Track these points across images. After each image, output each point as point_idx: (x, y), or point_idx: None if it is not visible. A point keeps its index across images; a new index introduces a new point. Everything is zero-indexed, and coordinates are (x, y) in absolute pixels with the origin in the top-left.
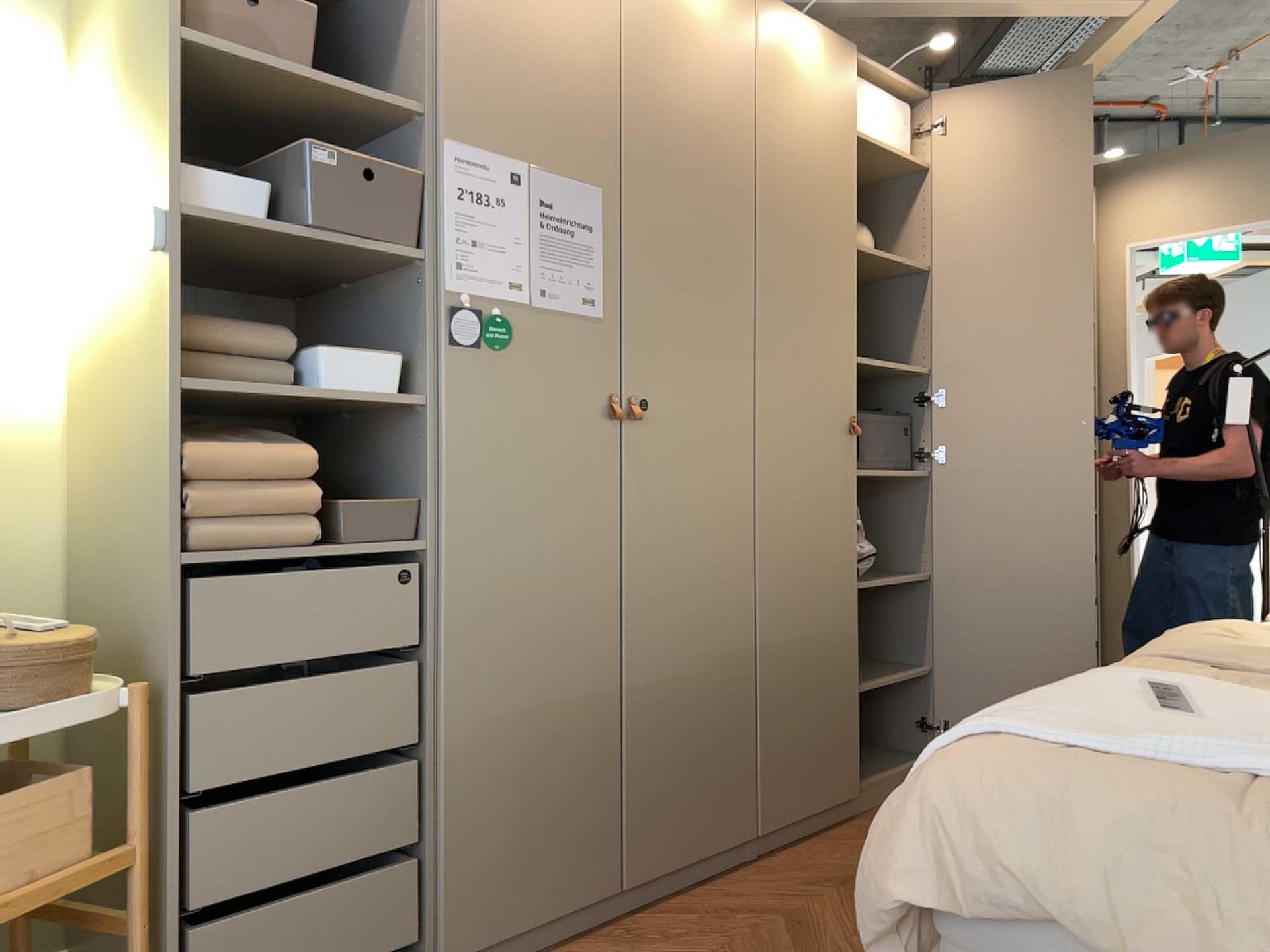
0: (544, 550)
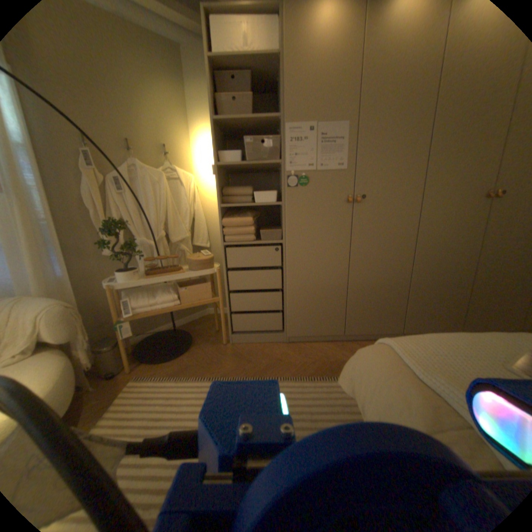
0: (319, 243)
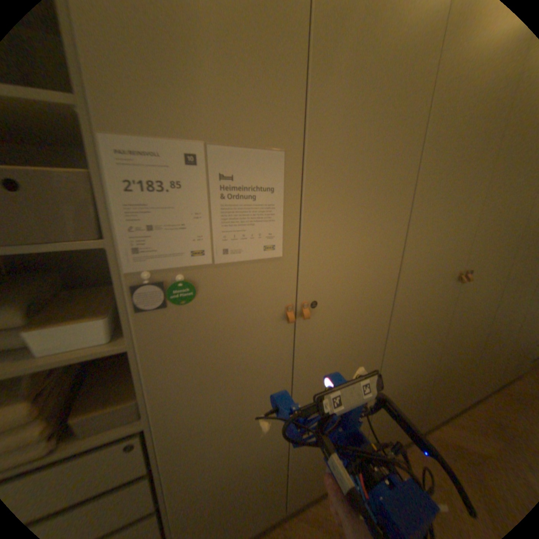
0: (236, 405)
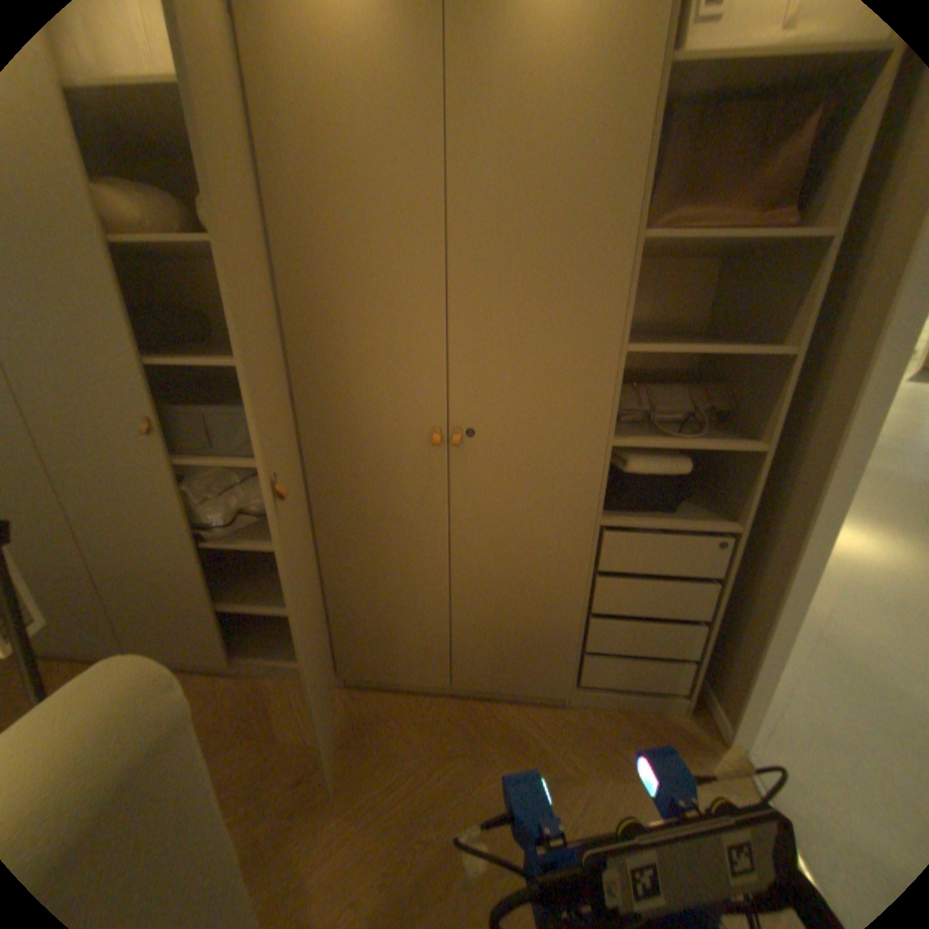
0: None
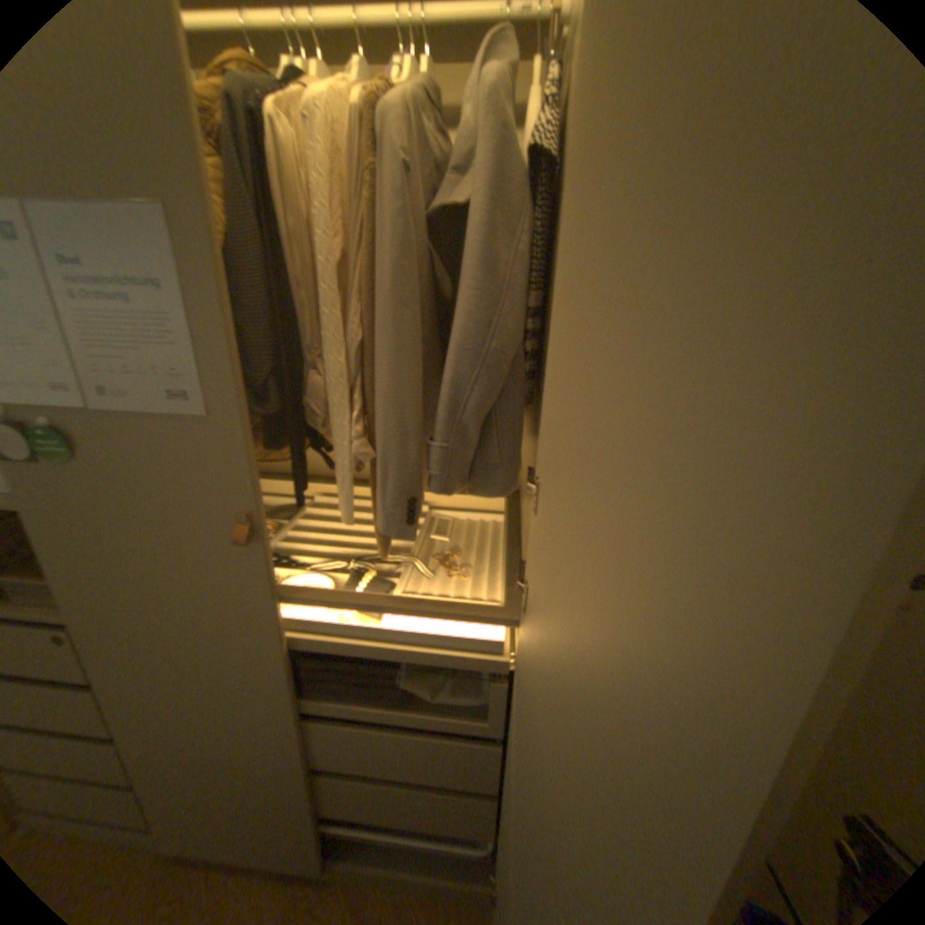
0: (187, 652)
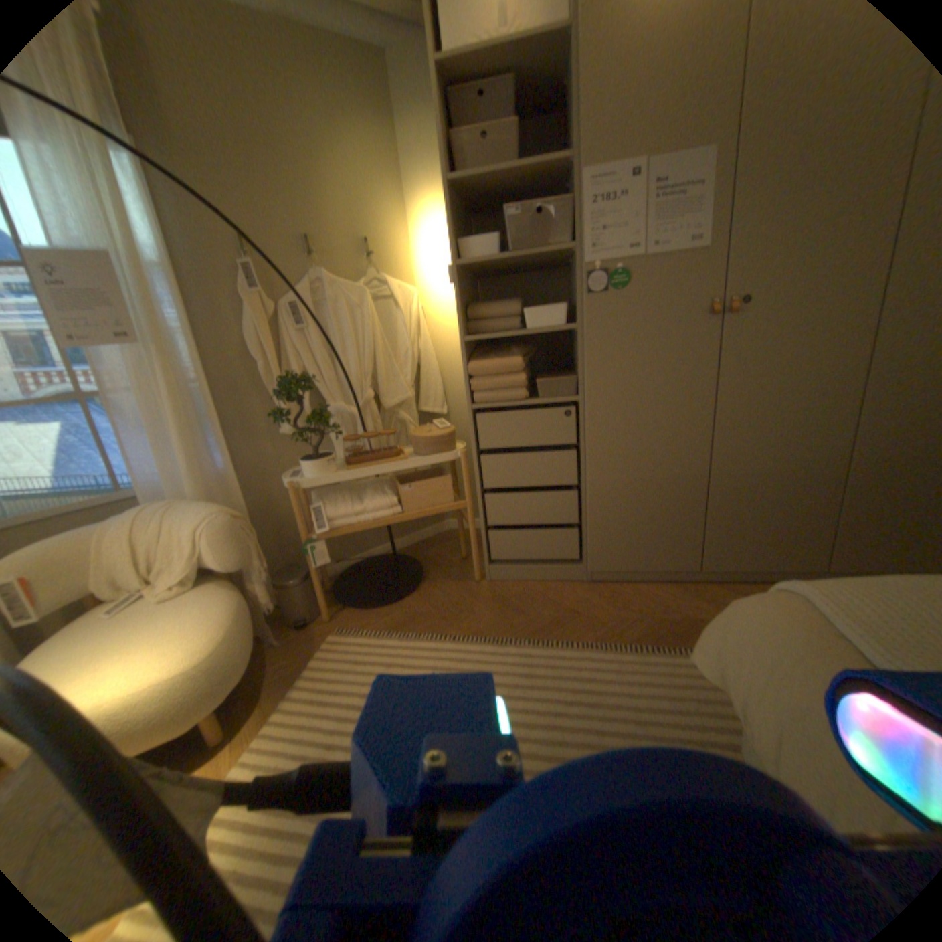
0: (651, 398)
